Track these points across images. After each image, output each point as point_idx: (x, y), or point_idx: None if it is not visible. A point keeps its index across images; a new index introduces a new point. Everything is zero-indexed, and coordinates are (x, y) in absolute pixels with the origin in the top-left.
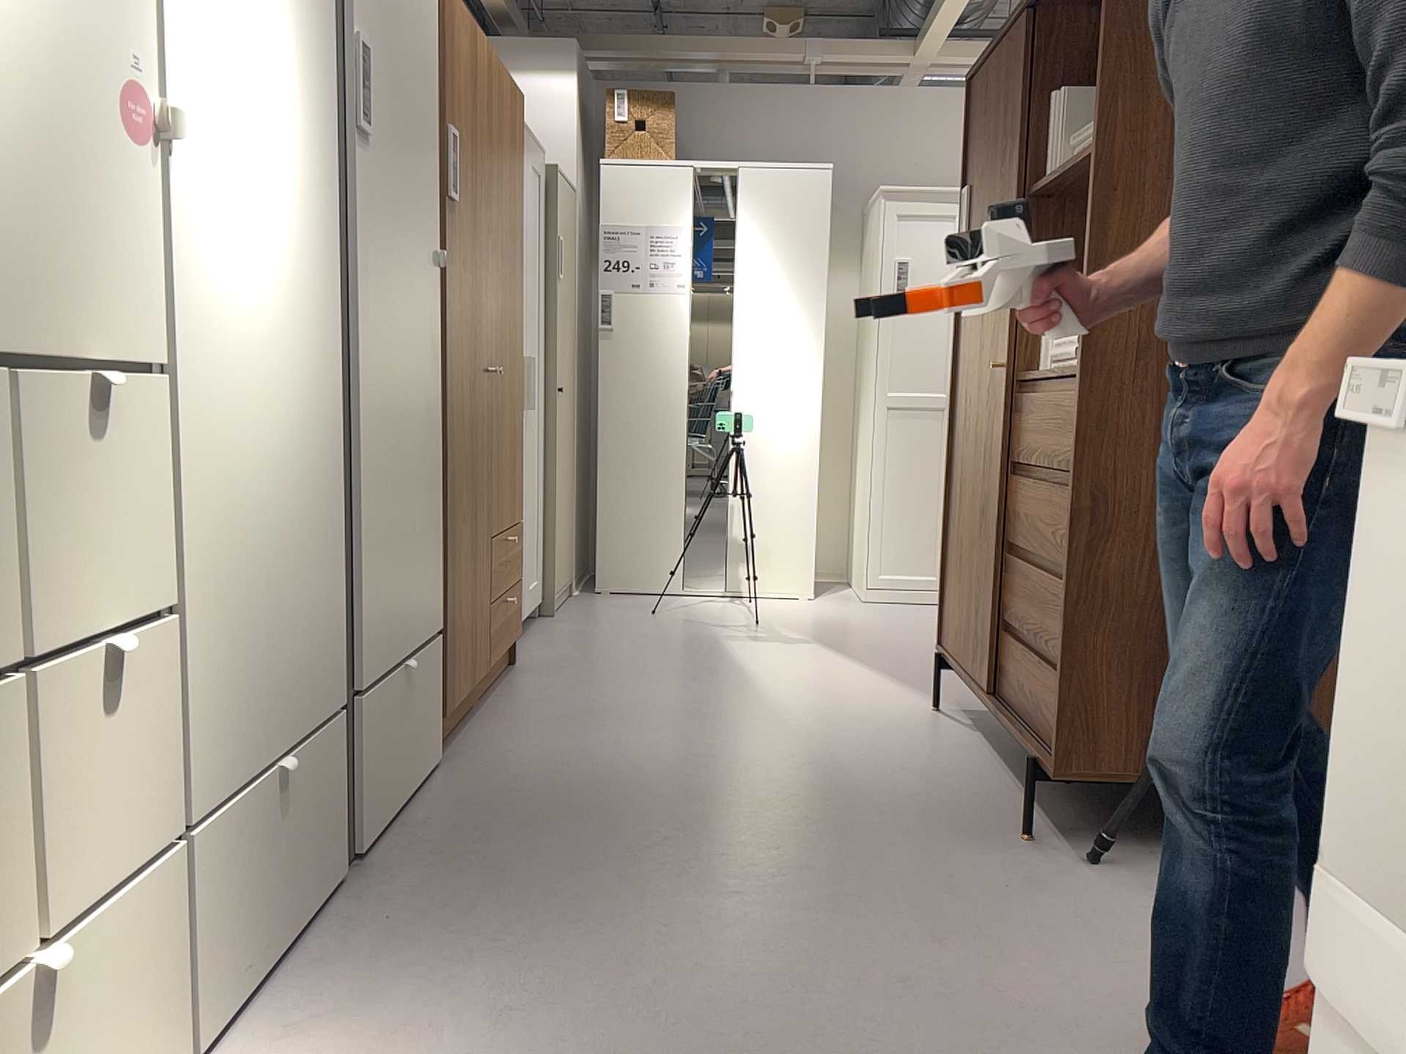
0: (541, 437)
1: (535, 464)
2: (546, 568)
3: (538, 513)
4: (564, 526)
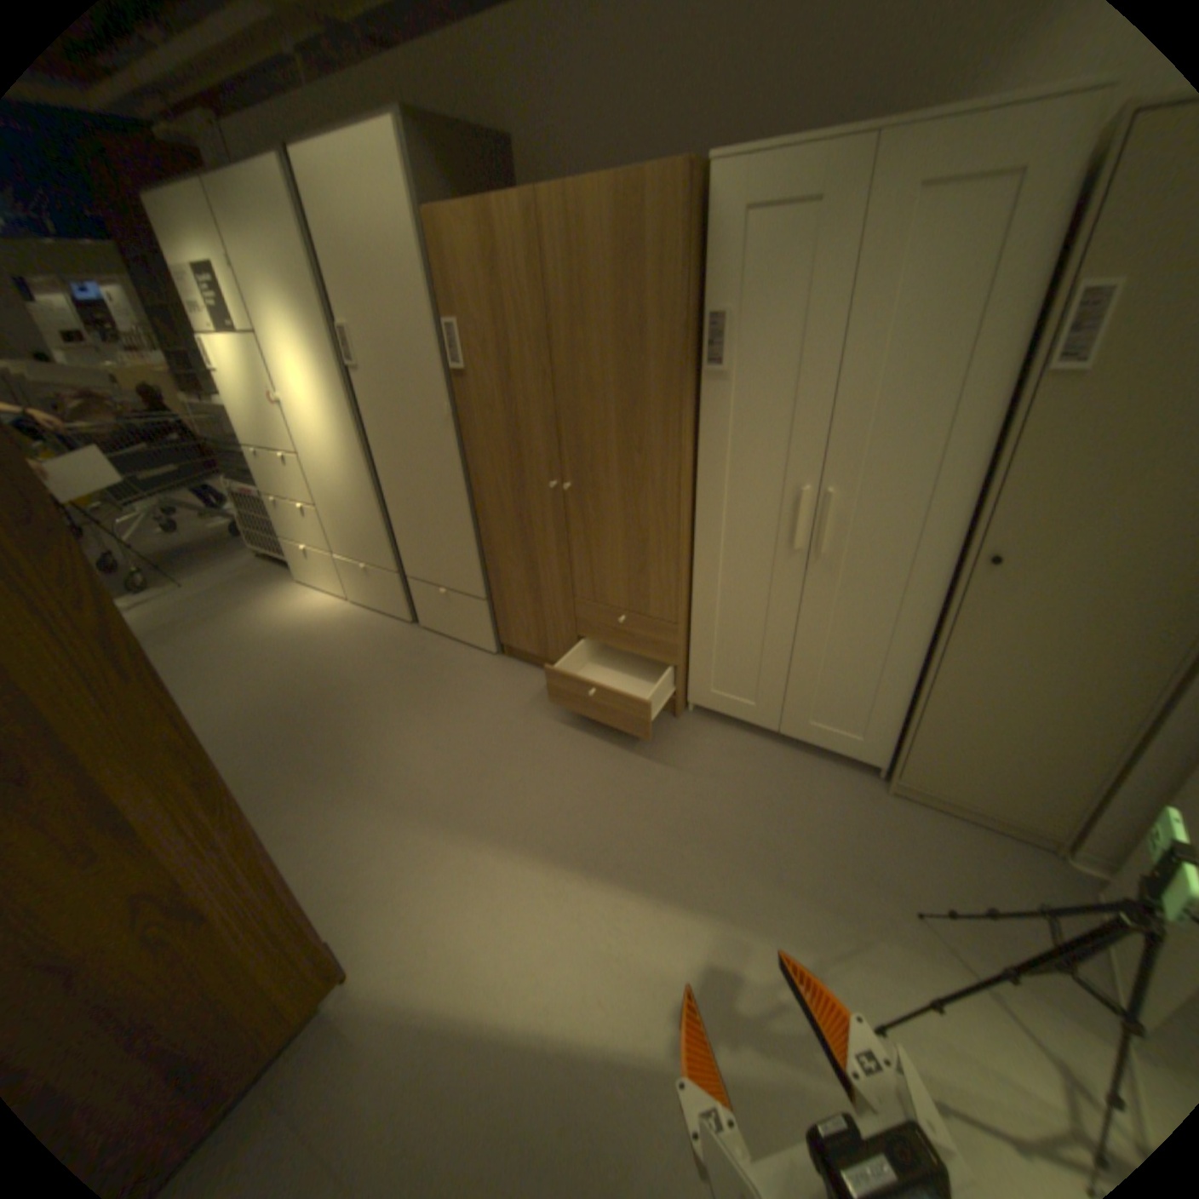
0: (925, 605)
1: (877, 623)
2: (902, 746)
3: (882, 677)
4: (1003, 748)
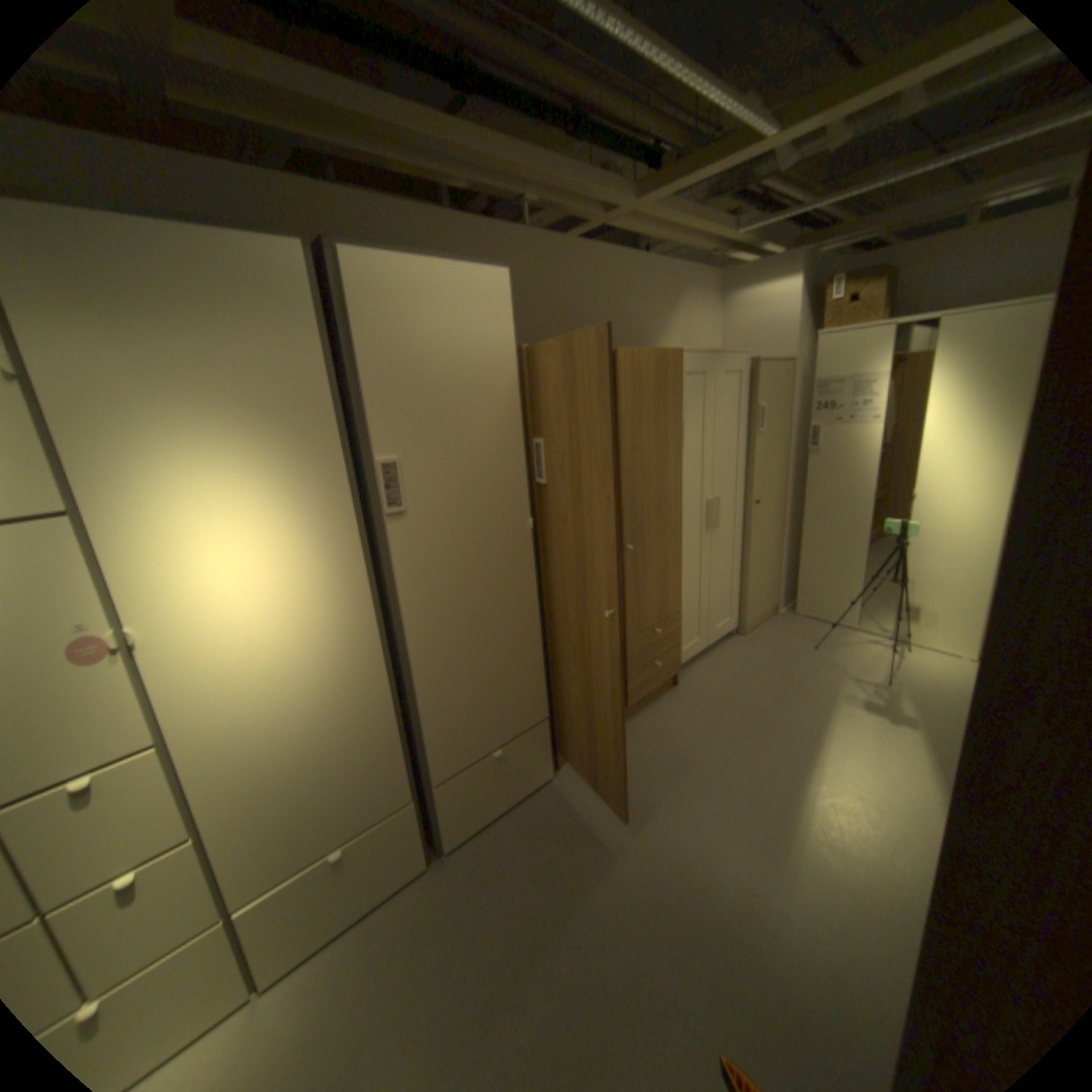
0: (739, 536)
1: (728, 554)
2: (741, 609)
3: (732, 580)
4: (764, 581)
